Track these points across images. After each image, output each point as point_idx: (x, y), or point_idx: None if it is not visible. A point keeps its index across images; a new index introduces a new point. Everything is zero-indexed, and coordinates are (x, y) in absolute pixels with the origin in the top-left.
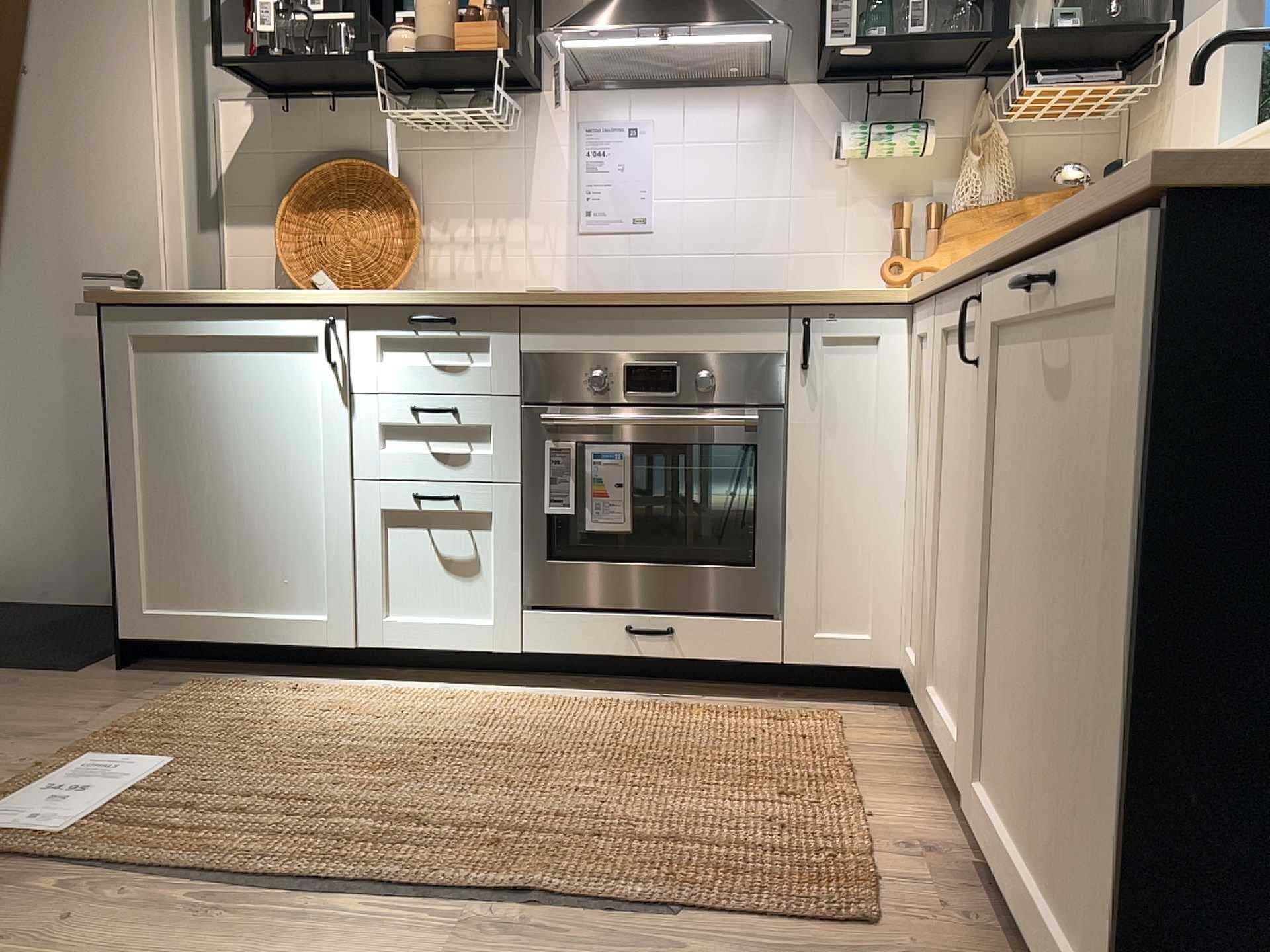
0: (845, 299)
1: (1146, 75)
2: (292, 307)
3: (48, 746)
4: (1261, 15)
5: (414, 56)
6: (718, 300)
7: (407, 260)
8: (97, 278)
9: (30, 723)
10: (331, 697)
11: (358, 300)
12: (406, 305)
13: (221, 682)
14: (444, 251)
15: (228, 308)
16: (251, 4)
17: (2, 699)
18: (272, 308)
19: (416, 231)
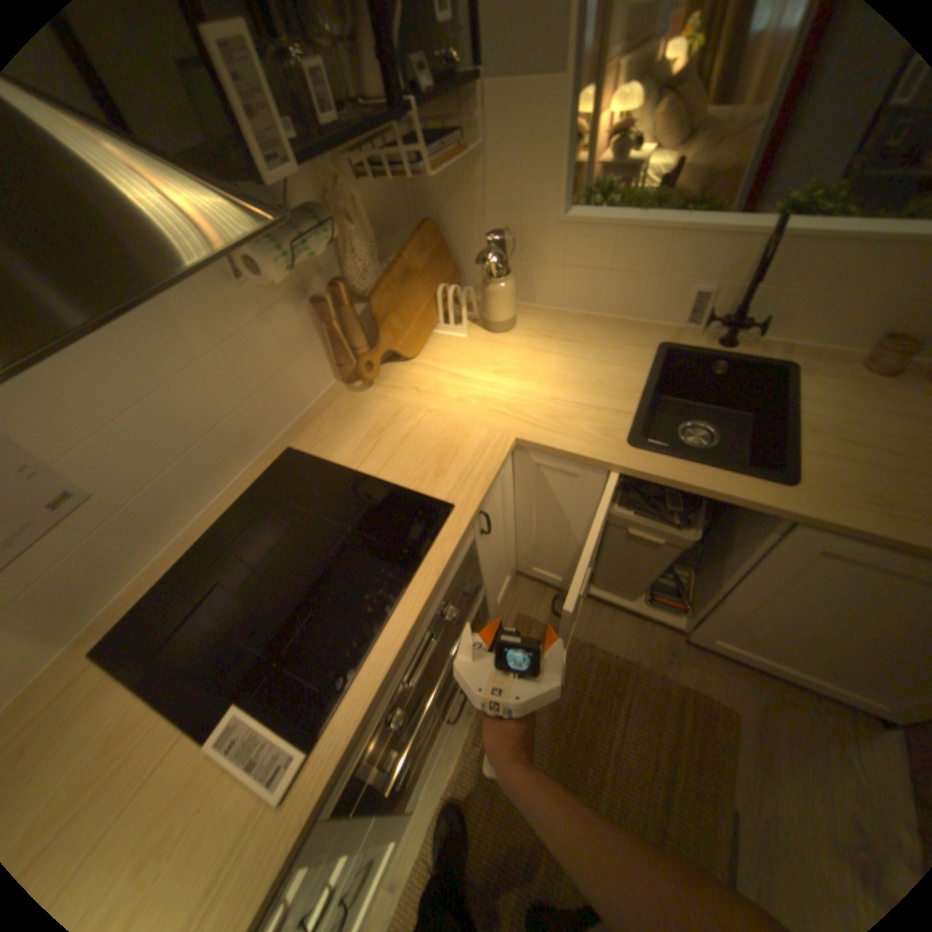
0: (493, 478)
1: (432, 102)
2: None
3: None
4: (579, 90)
5: None
6: (442, 572)
7: None
8: None
9: None
10: None
11: None
12: None
13: None
14: None
15: None
16: None
17: None
18: None
19: None
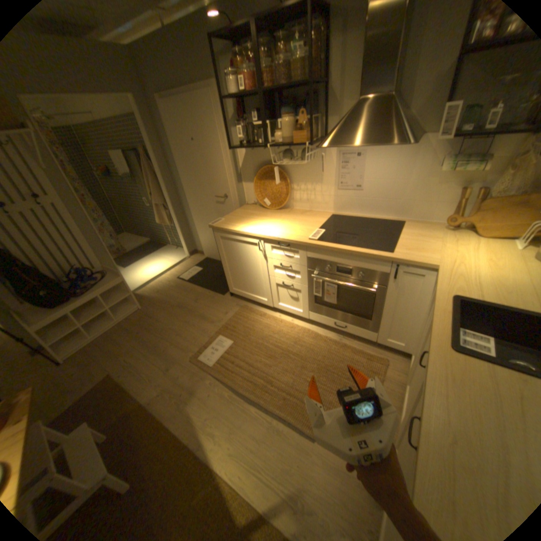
0: (411, 263)
1: None
2: (250, 236)
3: (215, 326)
4: None
5: (282, 141)
6: (365, 255)
7: (287, 196)
8: (217, 197)
9: (213, 316)
10: (266, 319)
11: (264, 237)
12: (276, 240)
13: (247, 307)
14: (297, 192)
15: (236, 233)
16: (239, 112)
17: (210, 304)
18: (246, 235)
19: (289, 189)
